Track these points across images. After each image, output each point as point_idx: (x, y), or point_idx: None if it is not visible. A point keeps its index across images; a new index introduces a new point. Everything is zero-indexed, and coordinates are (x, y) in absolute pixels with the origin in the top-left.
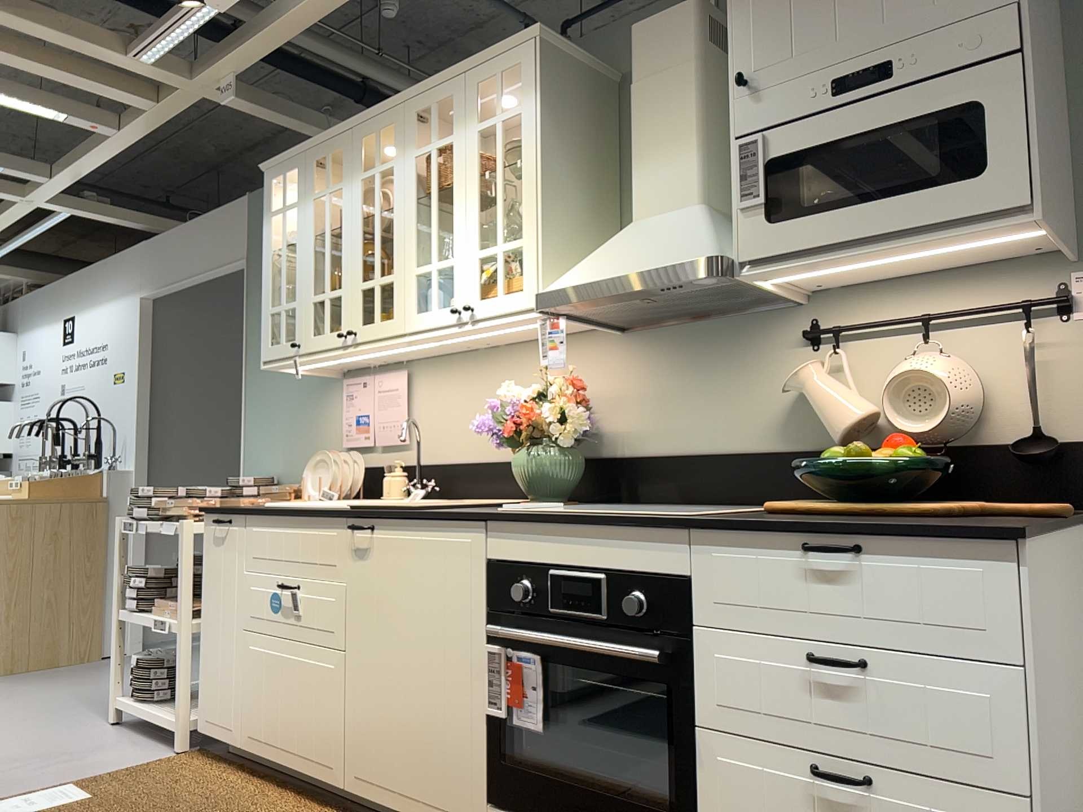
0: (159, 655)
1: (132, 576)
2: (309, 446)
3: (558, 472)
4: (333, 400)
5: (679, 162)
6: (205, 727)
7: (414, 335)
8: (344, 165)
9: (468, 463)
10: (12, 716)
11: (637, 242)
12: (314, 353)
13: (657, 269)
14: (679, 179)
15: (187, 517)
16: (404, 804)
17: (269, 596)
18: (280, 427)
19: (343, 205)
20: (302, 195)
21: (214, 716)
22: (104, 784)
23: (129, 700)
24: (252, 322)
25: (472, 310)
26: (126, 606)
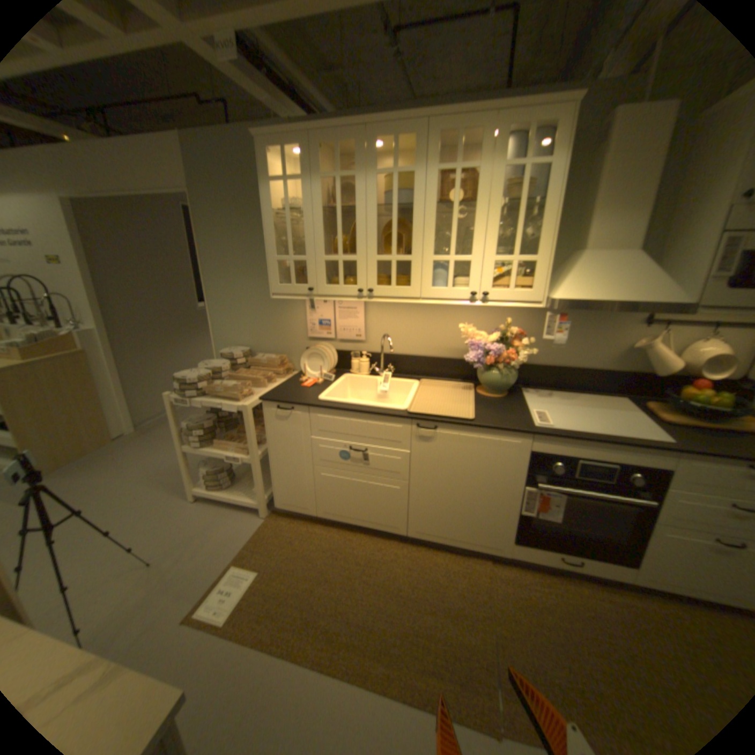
0: (214, 464)
1: (189, 430)
2: (275, 332)
3: (507, 380)
4: (294, 306)
5: (634, 219)
6: (282, 507)
7: (429, 301)
8: (354, 156)
9: (412, 356)
10: (109, 512)
11: (613, 272)
12: (325, 296)
13: (655, 303)
14: (631, 230)
15: (238, 399)
16: (454, 543)
17: (338, 452)
18: (245, 318)
19: (355, 190)
20: (305, 171)
21: (291, 503)
22: (250, 559)
23: (203, 492)
24: (202, 241)
25: (486, 295)
26: (183, 444)
